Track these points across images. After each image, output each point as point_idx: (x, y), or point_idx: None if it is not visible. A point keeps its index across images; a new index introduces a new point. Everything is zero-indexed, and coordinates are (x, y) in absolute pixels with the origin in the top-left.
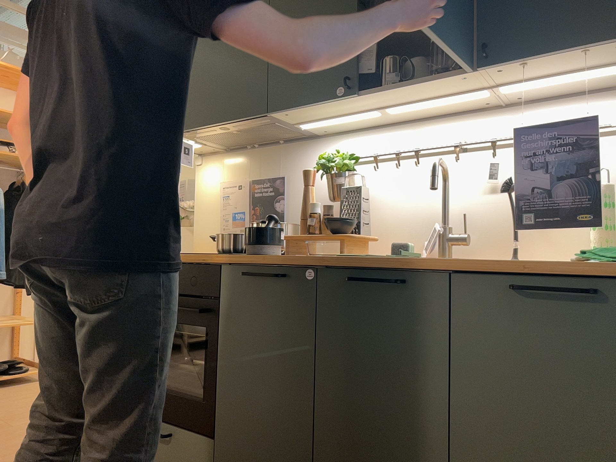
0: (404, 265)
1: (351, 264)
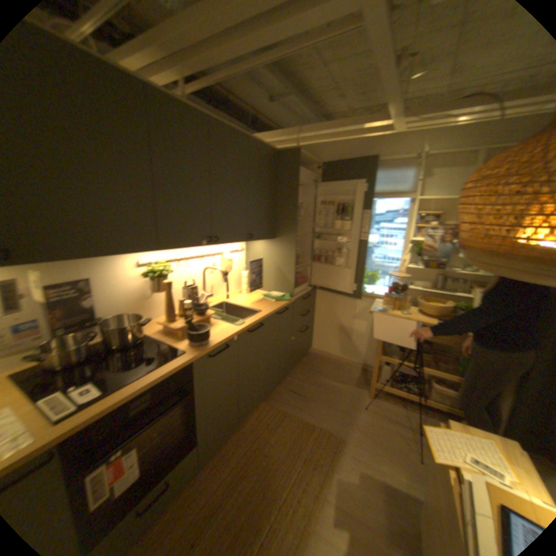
0: (260, 319)
1: (249, 326)
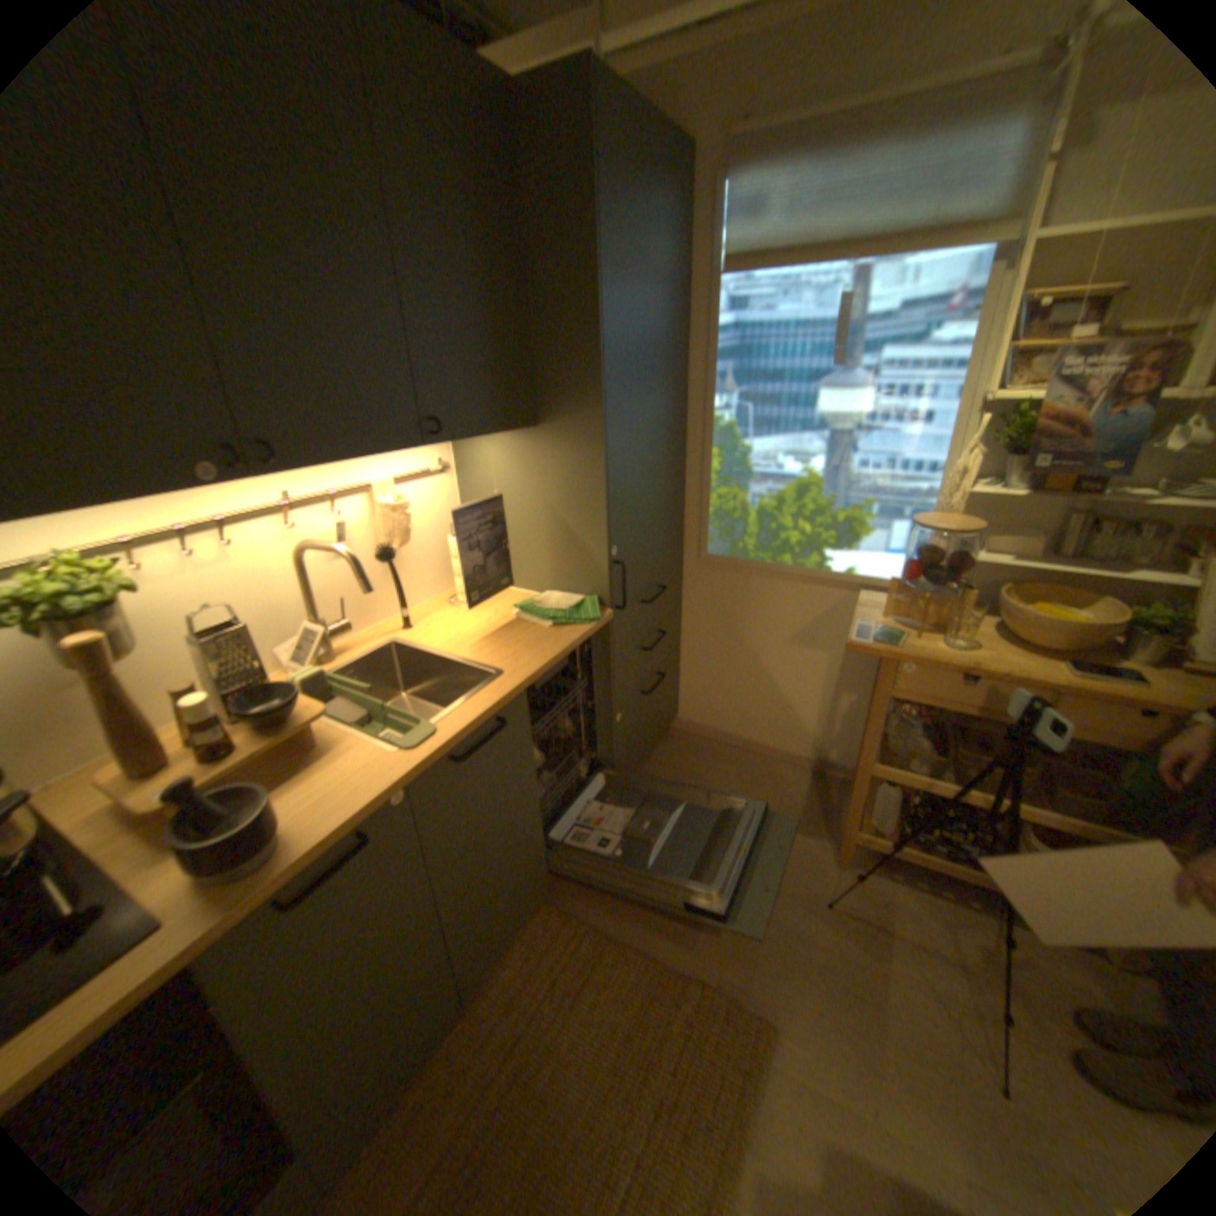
0: (497, 706)
1: (452, 744)
